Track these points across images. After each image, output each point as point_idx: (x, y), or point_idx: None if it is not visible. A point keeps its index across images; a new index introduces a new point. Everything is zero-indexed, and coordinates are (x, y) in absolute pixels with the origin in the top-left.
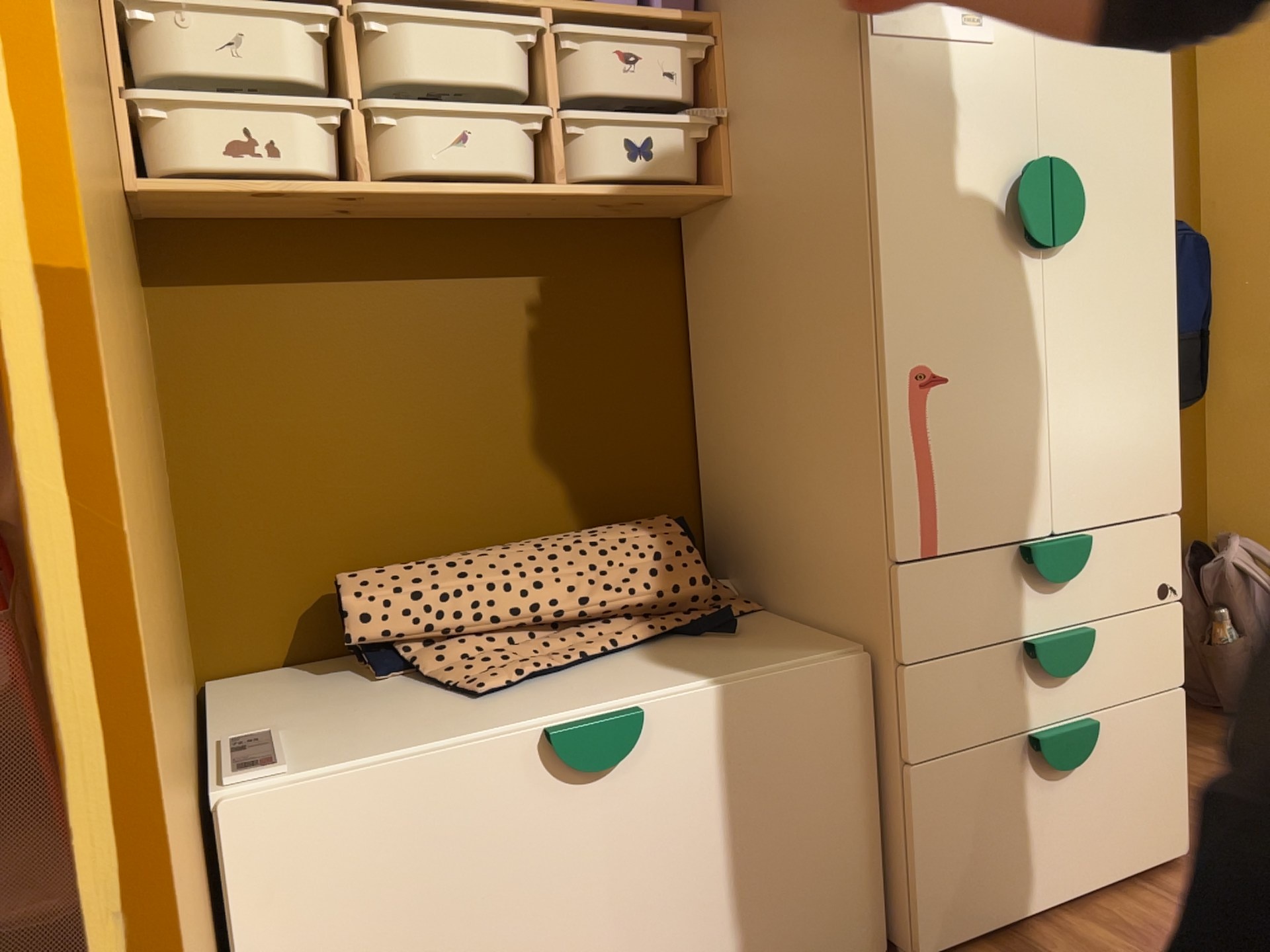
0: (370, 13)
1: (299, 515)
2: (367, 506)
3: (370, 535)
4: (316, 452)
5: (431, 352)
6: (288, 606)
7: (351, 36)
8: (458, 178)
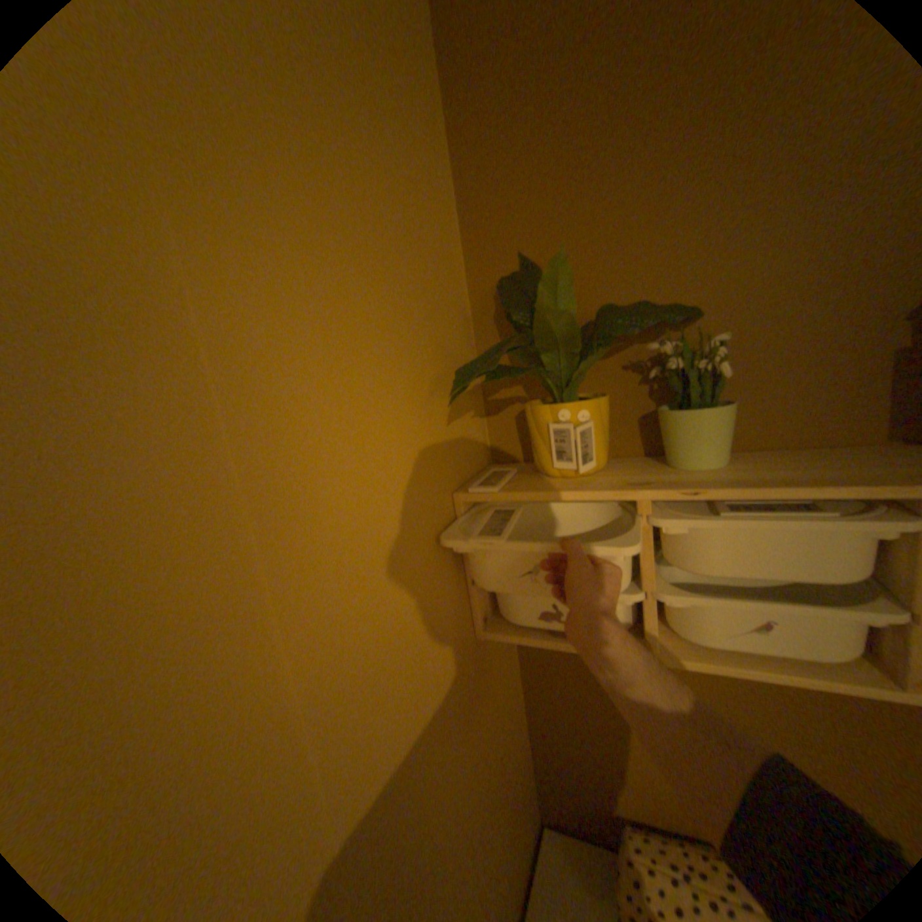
0: (666, 520)
1: (601, 764)
2: (651, 777)
3: (652, 794)
4: (615, 734)
5: (717, 698)
6: (591, 808)
7: (645, 535)
8: (754, 662)
